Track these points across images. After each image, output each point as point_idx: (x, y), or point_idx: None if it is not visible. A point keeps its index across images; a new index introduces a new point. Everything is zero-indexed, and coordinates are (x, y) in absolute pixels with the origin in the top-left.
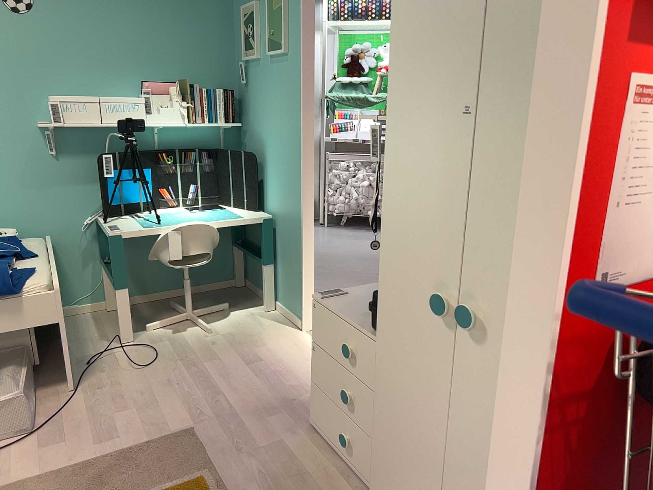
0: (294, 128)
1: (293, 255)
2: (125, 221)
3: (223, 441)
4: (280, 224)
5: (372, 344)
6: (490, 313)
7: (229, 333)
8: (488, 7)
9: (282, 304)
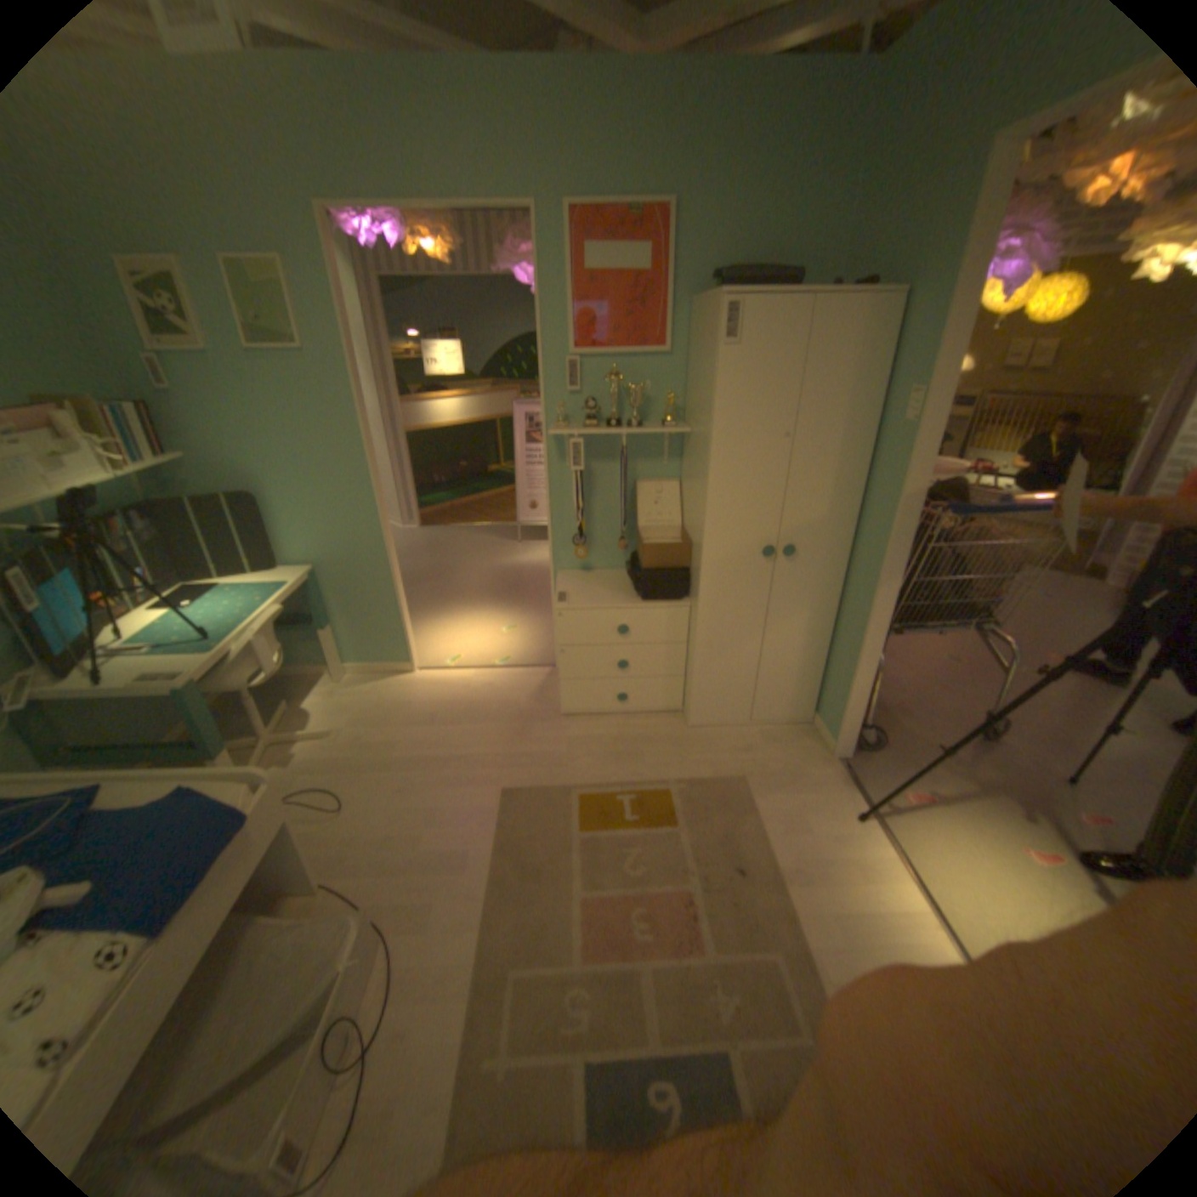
0: (349, 449)
1: (377, 598)
2: (123, 666)
3: (544, 772)
4: (334, 572)
5: (652, 612)
6: (803, 544)
7: (353, 721)
8: (808, 378)
9: (359, 662)
